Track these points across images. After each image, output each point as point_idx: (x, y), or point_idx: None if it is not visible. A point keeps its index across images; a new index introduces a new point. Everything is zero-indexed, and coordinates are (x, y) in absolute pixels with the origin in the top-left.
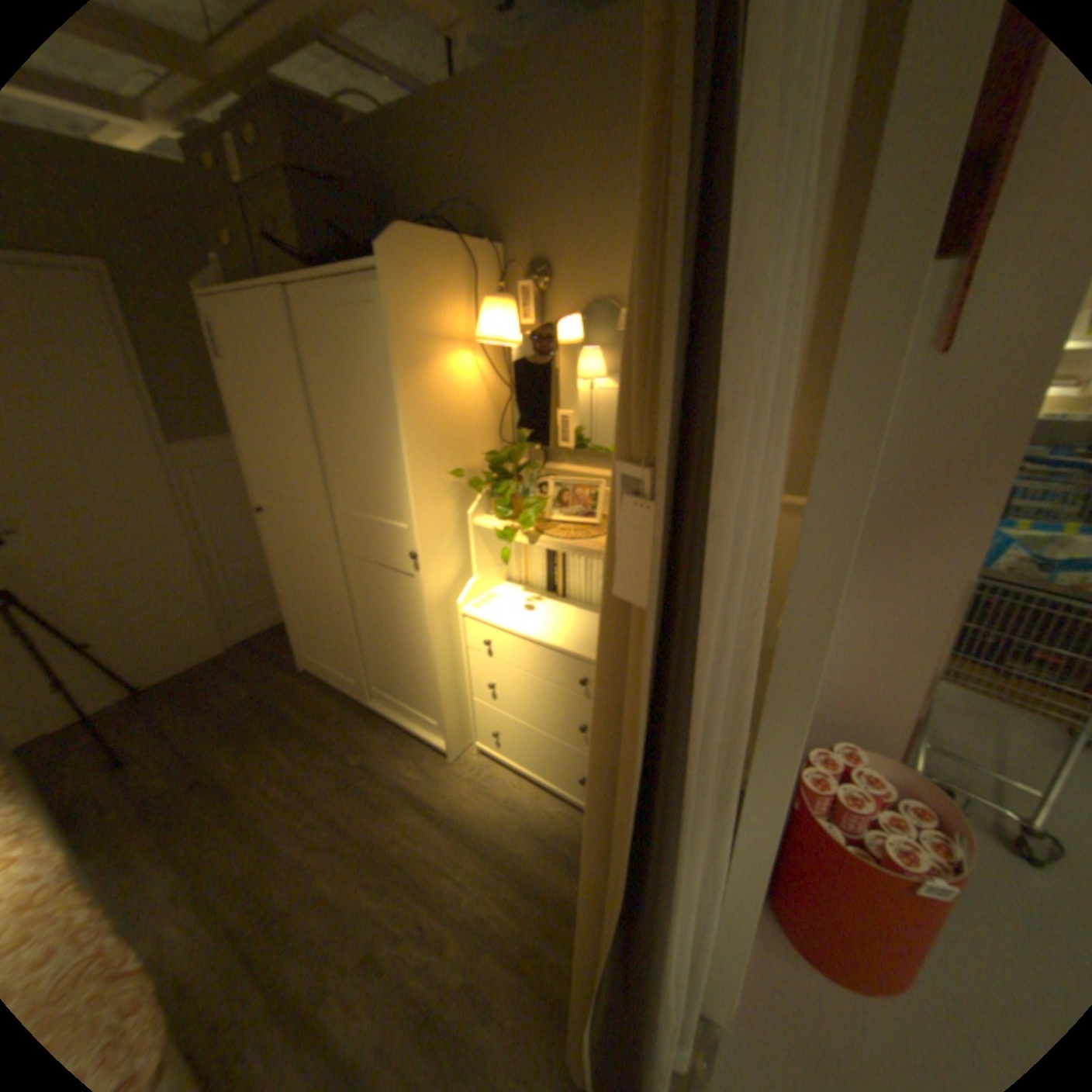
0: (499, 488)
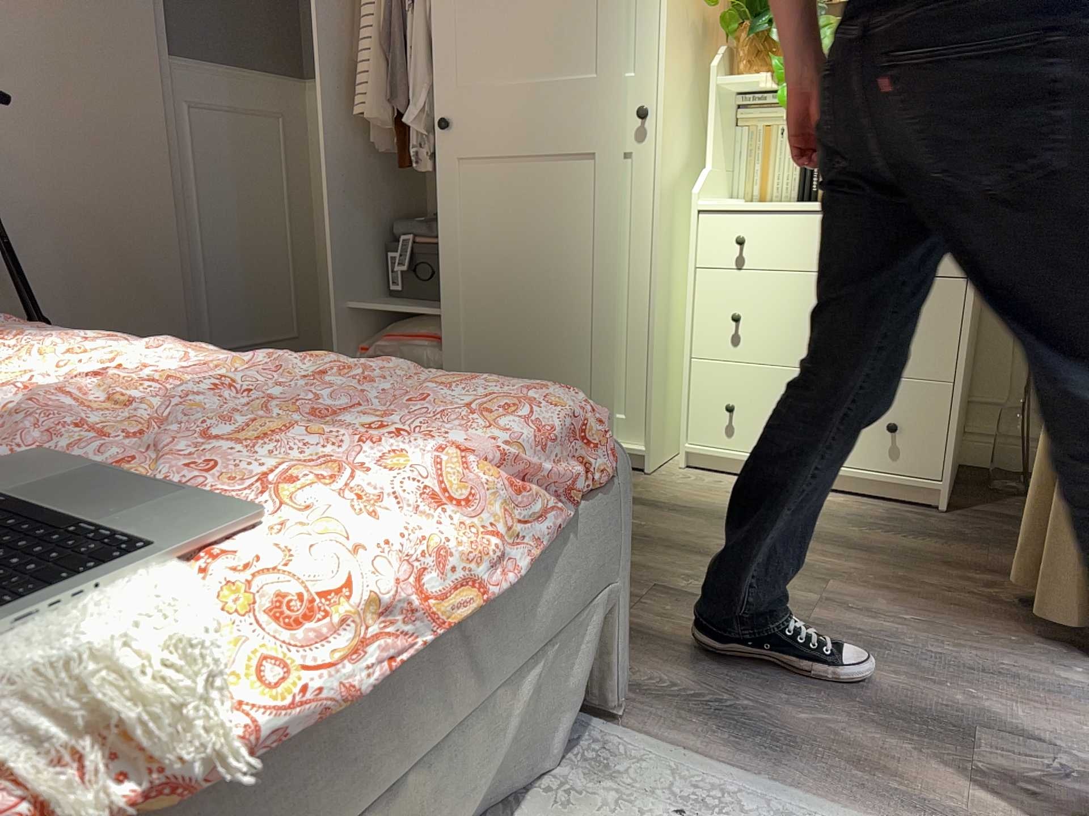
0: (767, 17)
